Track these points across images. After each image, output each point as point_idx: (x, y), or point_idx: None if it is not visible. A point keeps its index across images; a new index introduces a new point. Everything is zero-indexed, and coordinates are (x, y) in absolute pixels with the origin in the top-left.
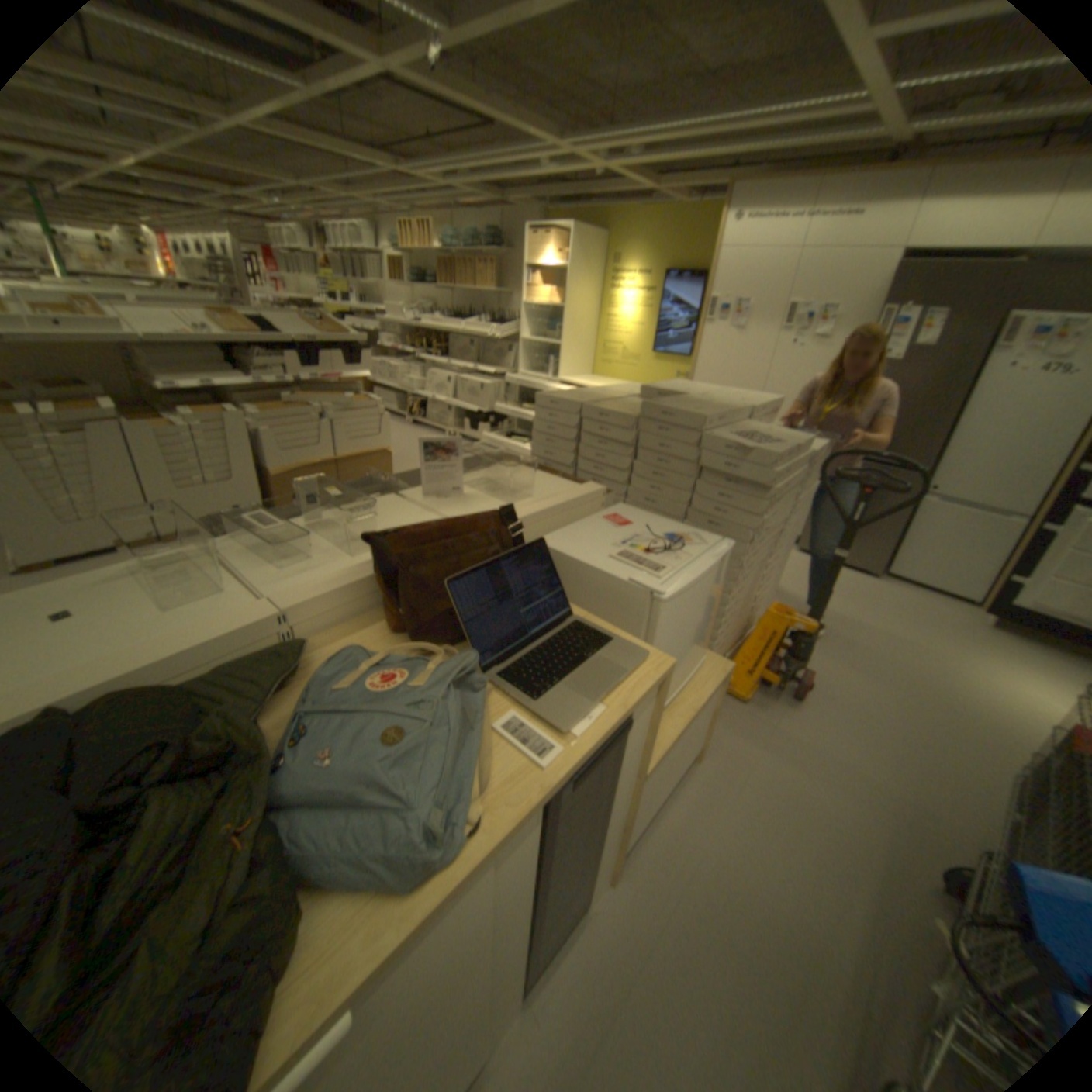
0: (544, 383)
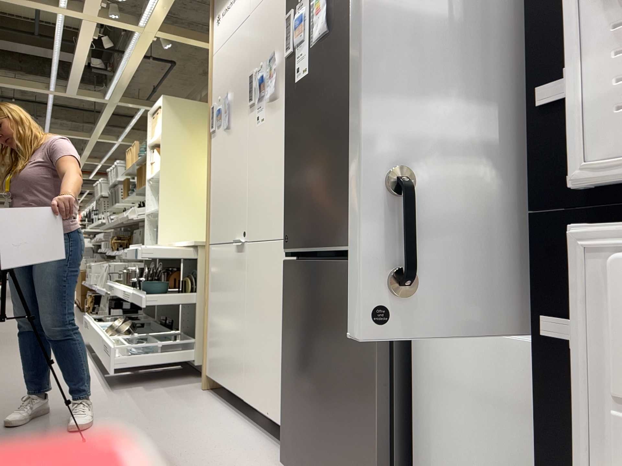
0: (135, 248)
